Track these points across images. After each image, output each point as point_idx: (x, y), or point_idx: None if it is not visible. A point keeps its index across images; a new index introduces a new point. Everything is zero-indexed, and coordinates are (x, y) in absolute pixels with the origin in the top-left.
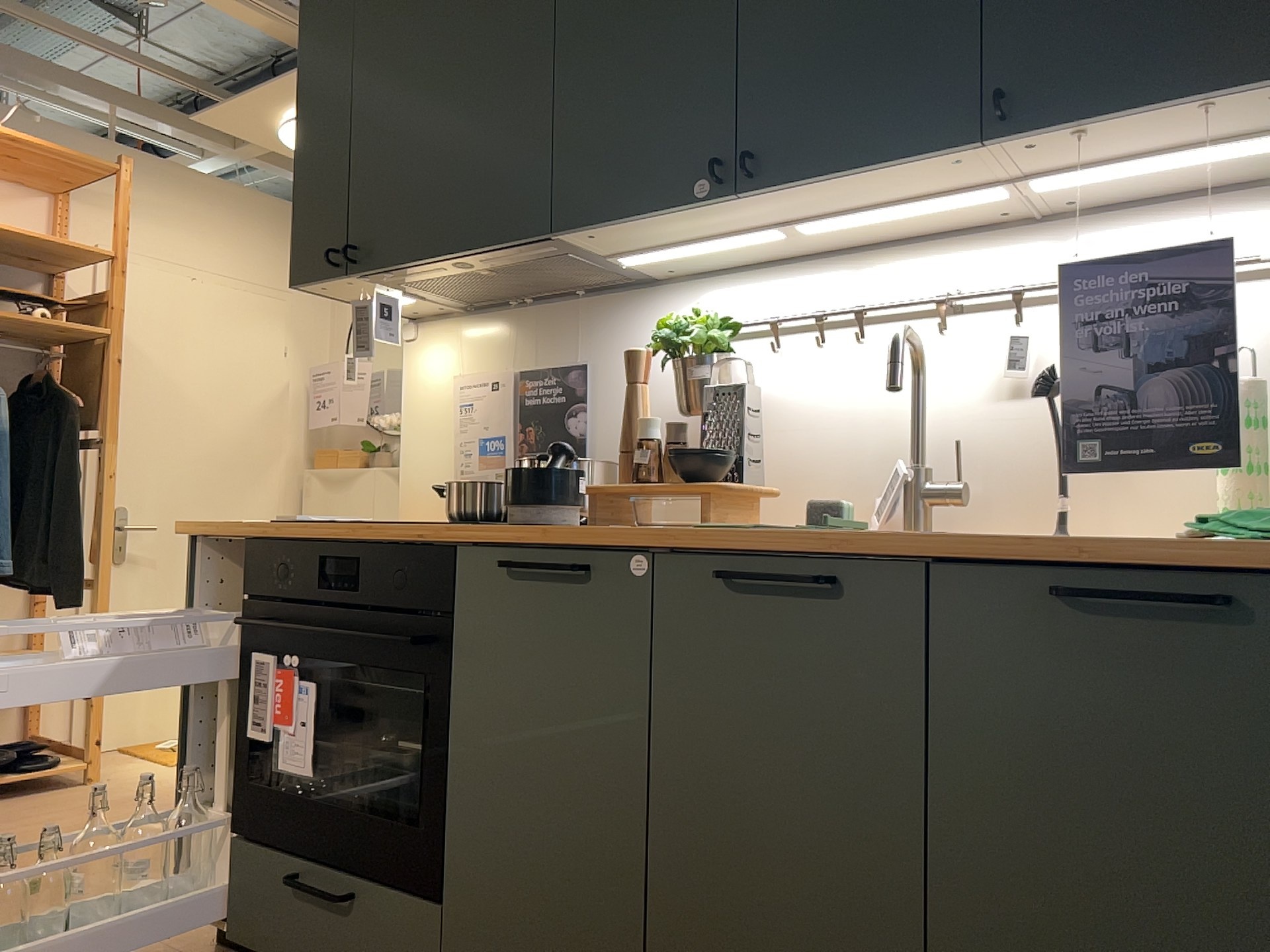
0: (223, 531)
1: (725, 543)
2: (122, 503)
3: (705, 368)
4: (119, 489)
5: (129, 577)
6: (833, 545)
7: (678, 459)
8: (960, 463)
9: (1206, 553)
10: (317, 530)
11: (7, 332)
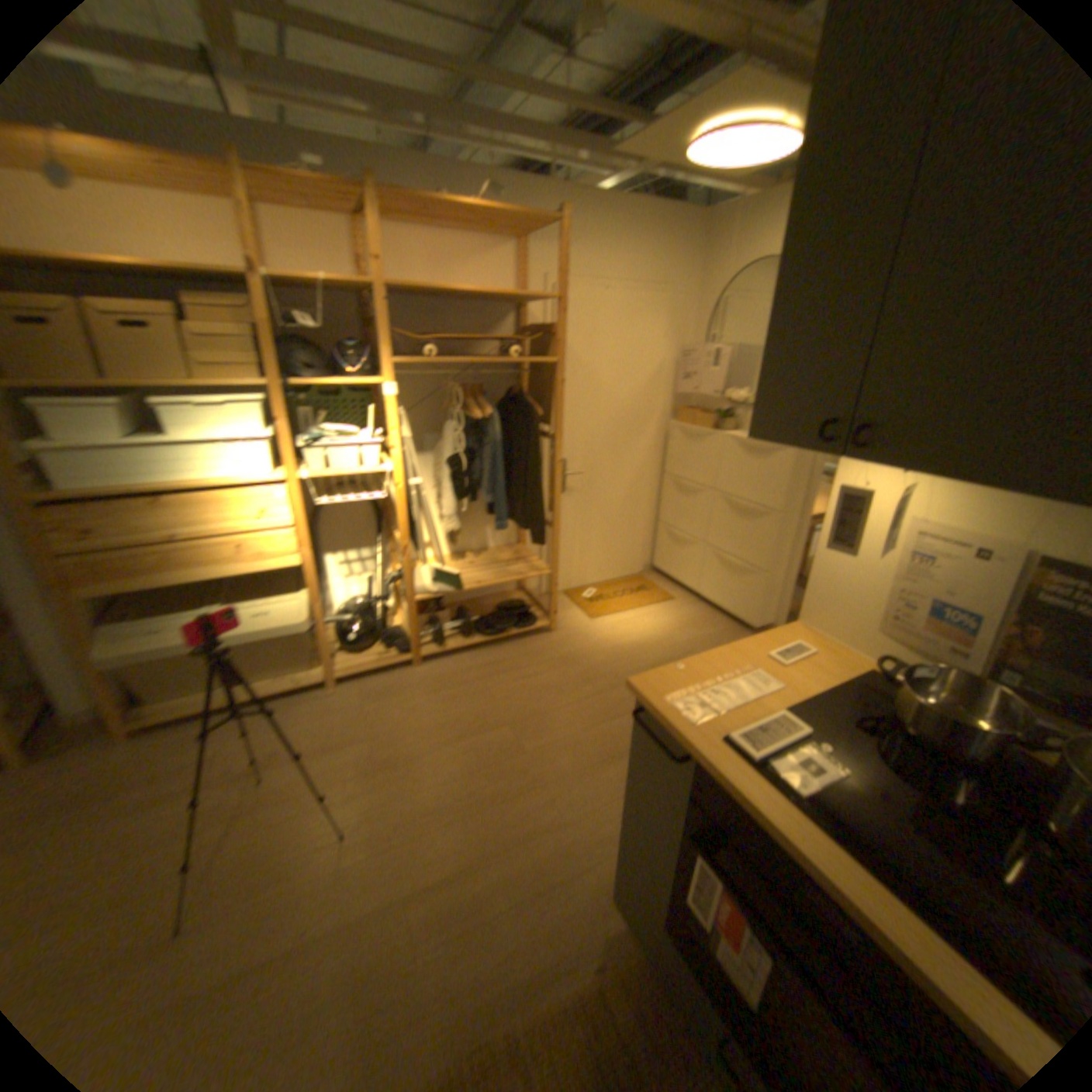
0: (676, 733)
1: None
2: (564, 457)
3: None
4: (562, 448)
5: (568, 500)
6: None
7: None
8: None
9: None
10: (796, 832)
11: (495, 361)
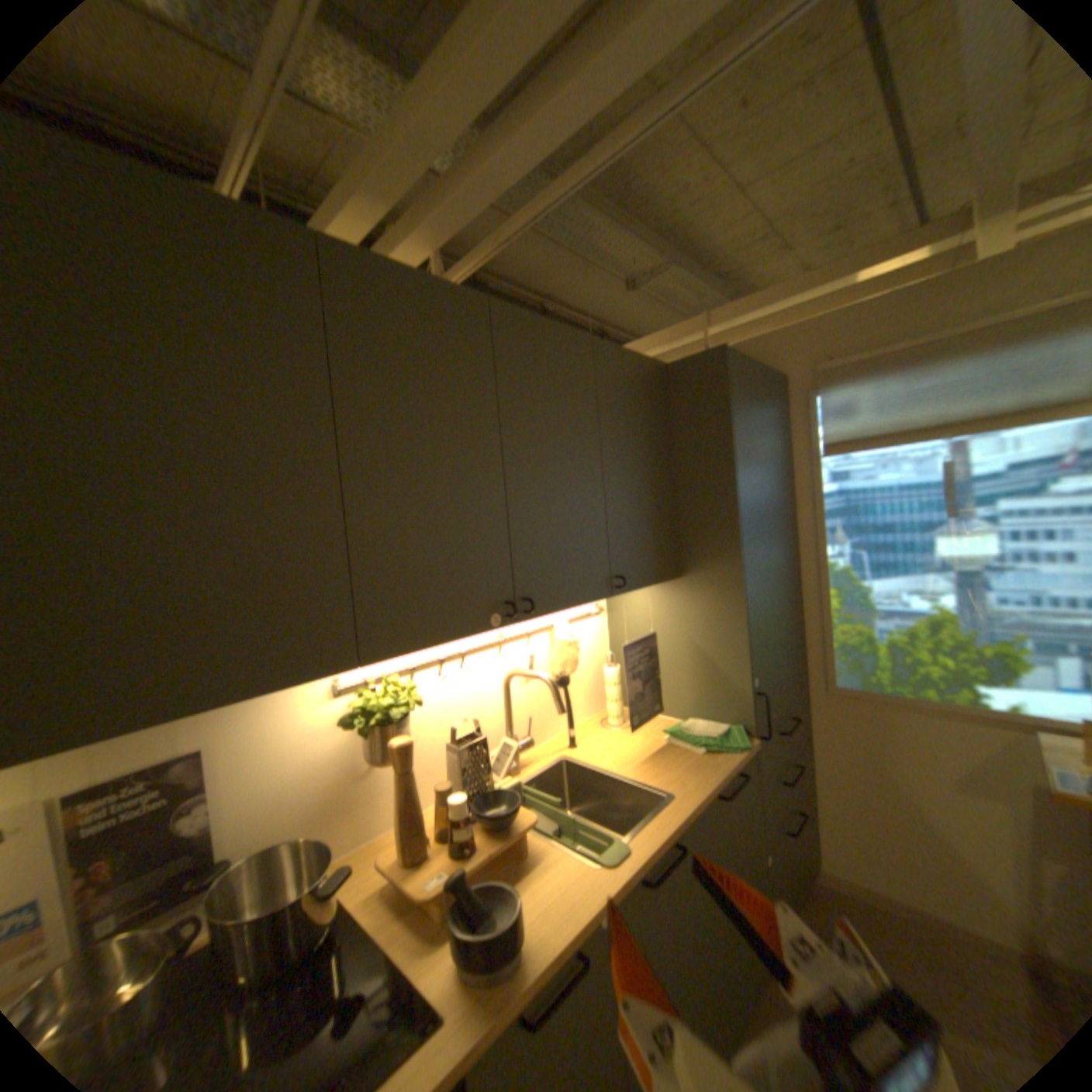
0: None
1: (648, 866)
2: None
3: (409, 726)
4: None
5: None
6: (679, 831)
7: (481, 818)
8: (531, 728)
9: (743, 765)
10: None
11: None
